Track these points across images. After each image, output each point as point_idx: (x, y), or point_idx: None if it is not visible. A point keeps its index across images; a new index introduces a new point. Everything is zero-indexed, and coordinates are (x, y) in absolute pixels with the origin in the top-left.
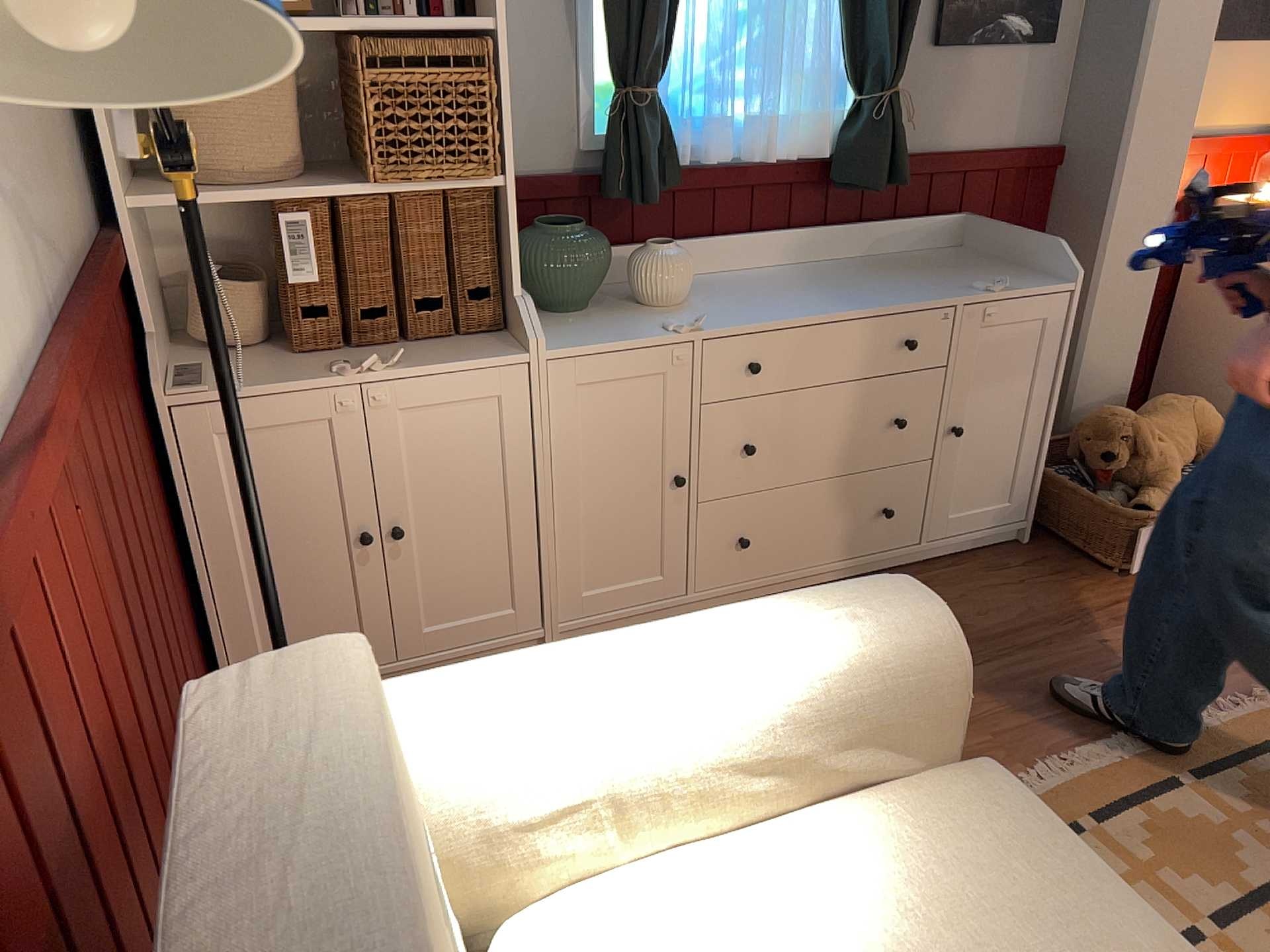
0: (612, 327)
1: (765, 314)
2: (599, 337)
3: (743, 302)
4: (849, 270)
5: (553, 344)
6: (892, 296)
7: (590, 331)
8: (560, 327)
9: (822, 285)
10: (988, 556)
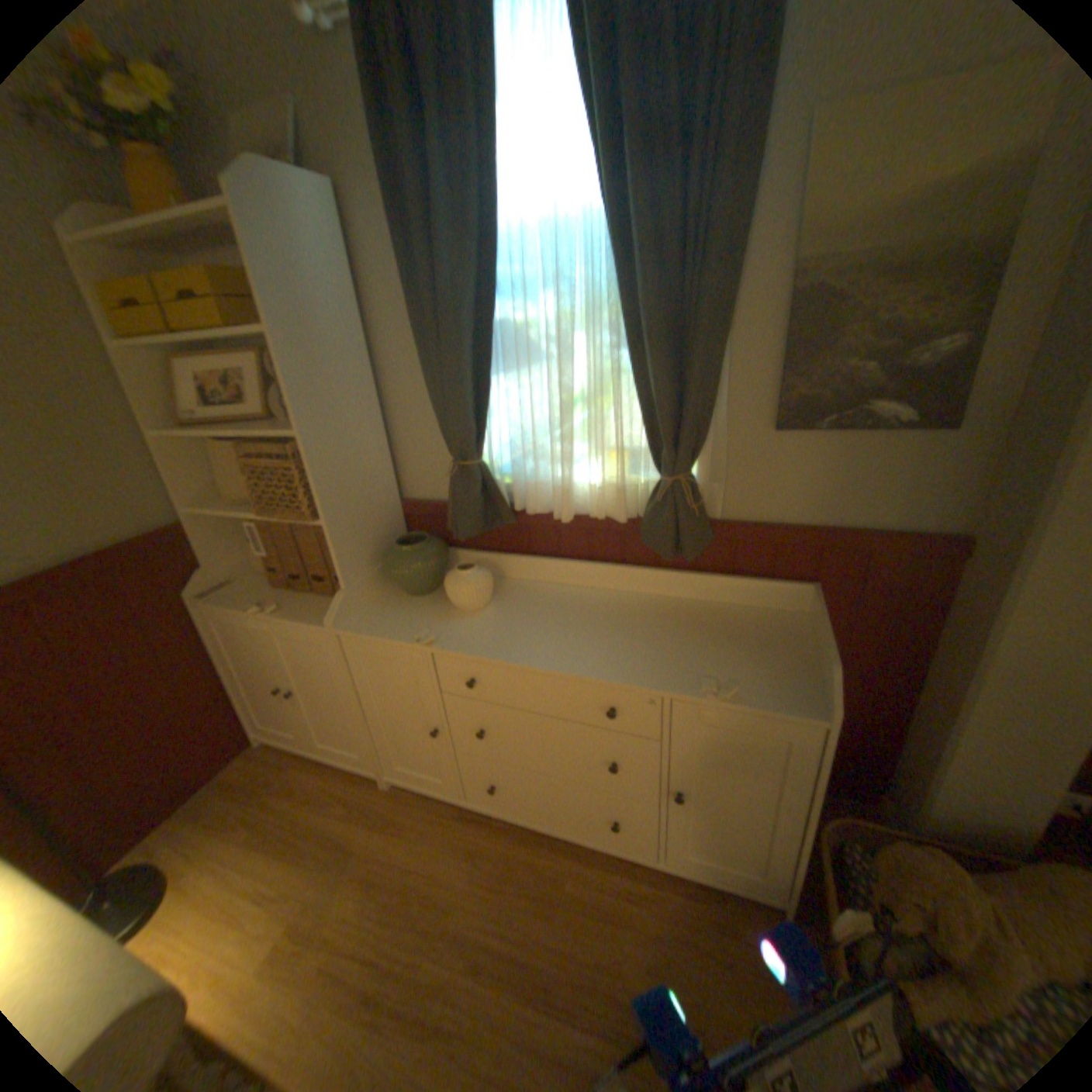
0: (401, 620)
1: (495, 644)
2: (378, 627)
3: (508, 624)
4: (647, 612)
5: (352, 624)
6: (616, 661)
7: (388, 619)
8: (384, 609)
9: (592, 624)
10: (732, 908)
